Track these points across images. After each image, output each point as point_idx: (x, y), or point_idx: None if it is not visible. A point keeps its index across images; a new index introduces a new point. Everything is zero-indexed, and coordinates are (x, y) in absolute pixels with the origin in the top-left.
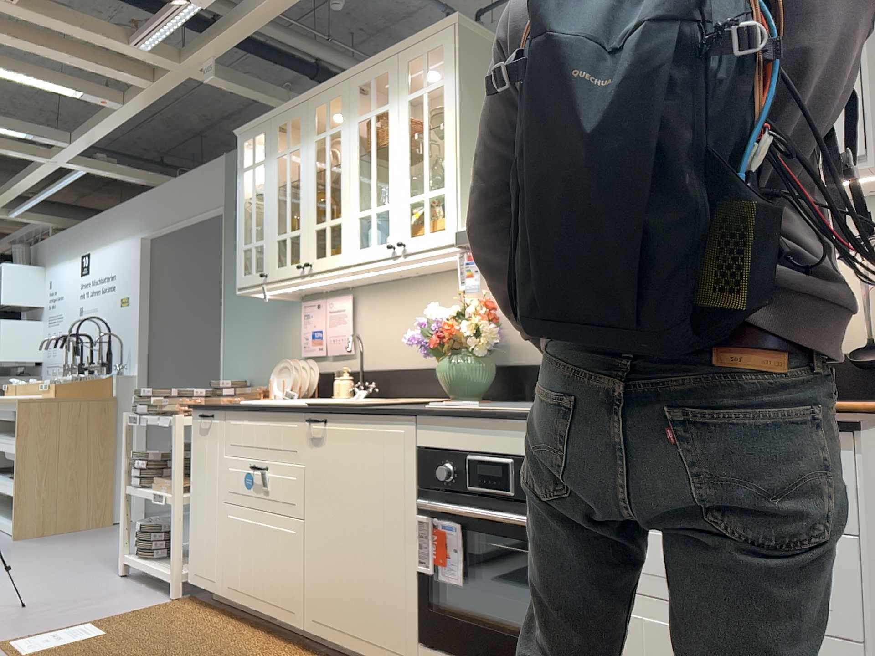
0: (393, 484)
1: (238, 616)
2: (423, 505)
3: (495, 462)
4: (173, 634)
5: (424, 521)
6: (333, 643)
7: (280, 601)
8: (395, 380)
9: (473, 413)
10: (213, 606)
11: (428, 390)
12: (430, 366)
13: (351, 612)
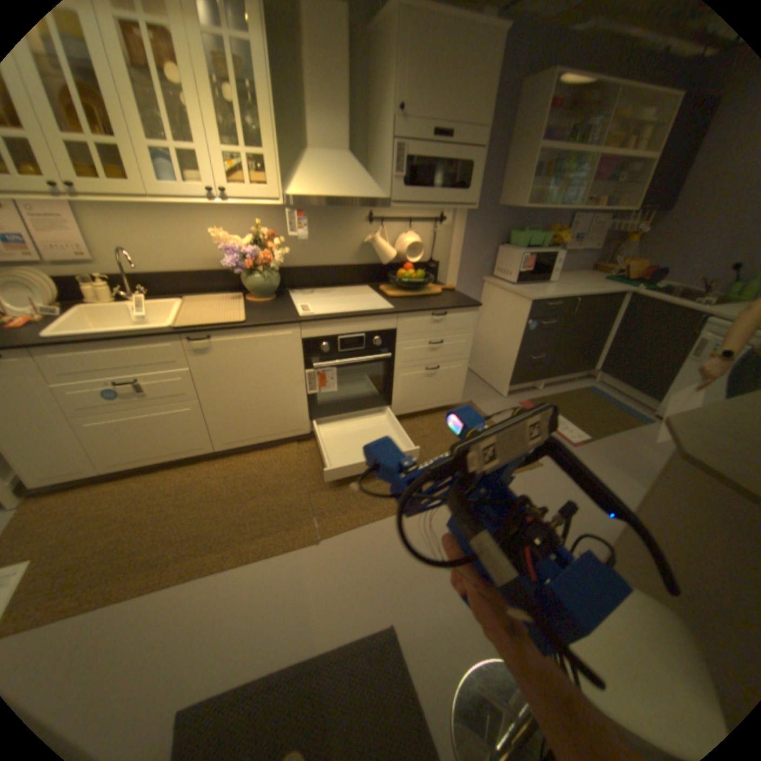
0: (285, 362)
1: (116, 478)
2: (318, 367)
3: (354, 338)
4: (100, 516)
5: (311, 373)
6: (245, 447)
7: (186, 449)
8: (162, 282)
9: (343, 318)
10: (73, 488)
11: (202, 288)
12: (198, 271)
13: (259, 429)
